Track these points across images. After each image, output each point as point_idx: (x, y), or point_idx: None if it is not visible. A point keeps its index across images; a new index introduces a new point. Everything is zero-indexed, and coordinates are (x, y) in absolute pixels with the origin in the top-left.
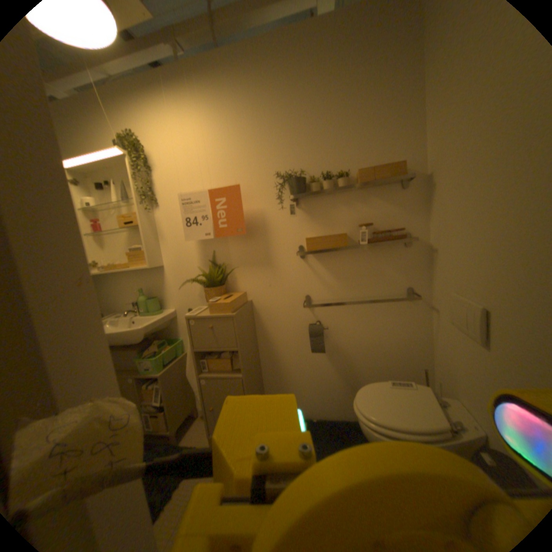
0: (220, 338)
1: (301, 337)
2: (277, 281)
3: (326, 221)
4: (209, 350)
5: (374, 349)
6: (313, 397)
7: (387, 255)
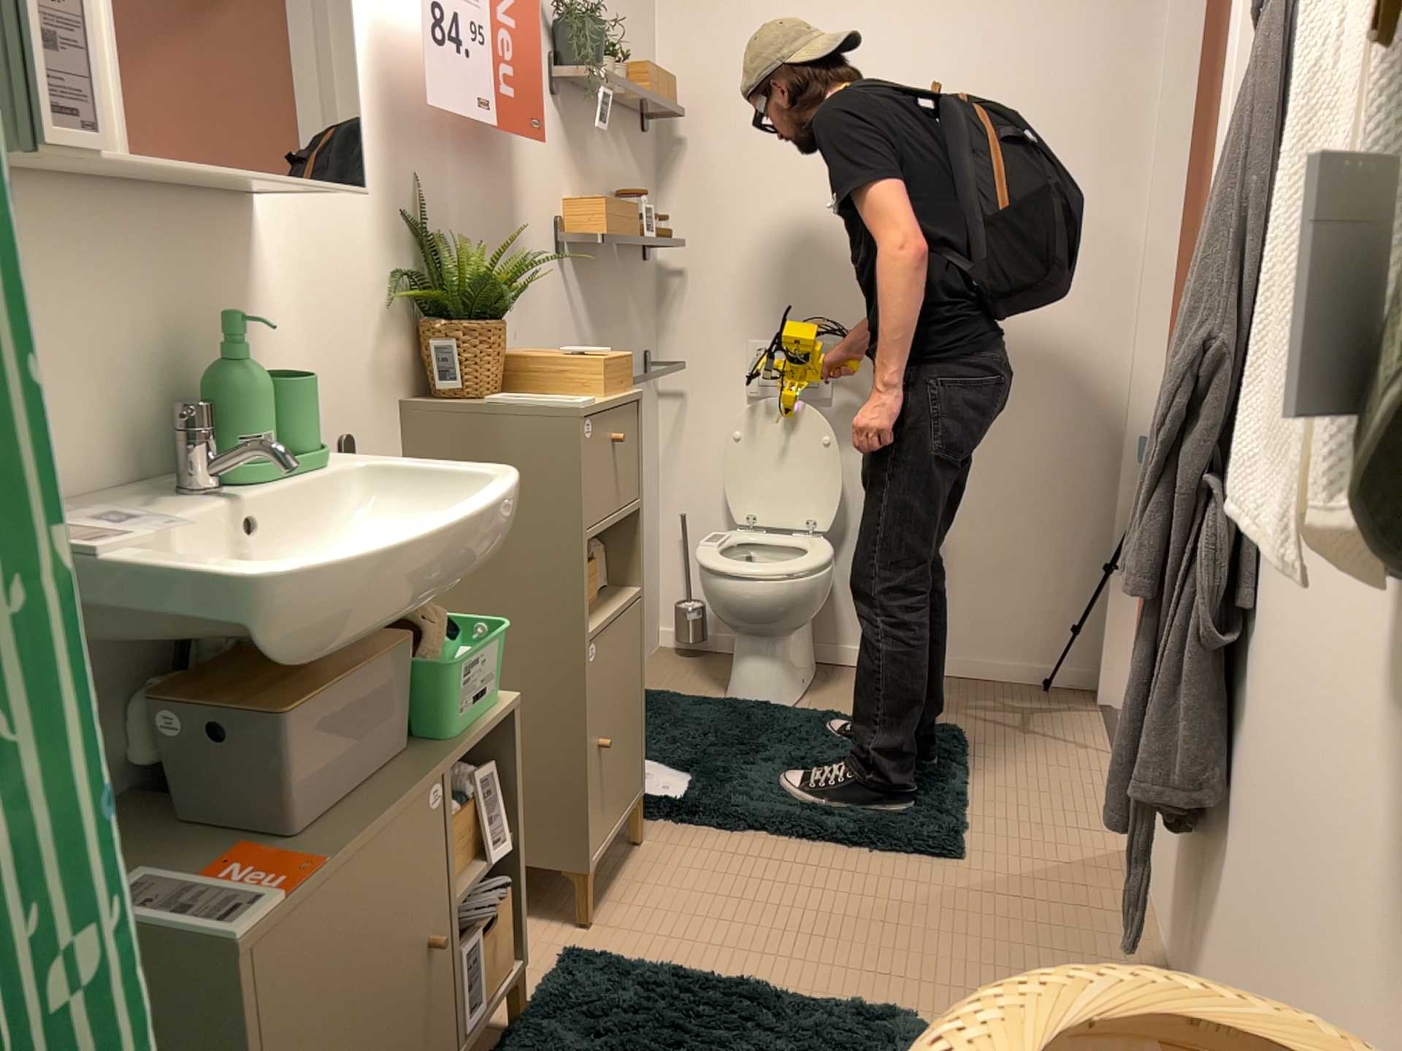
0: (622, 476)
1: None
2: (527, 326)
3: (584, 169)
4: (607, 527)
5: None
6: None
7: (631, 278)
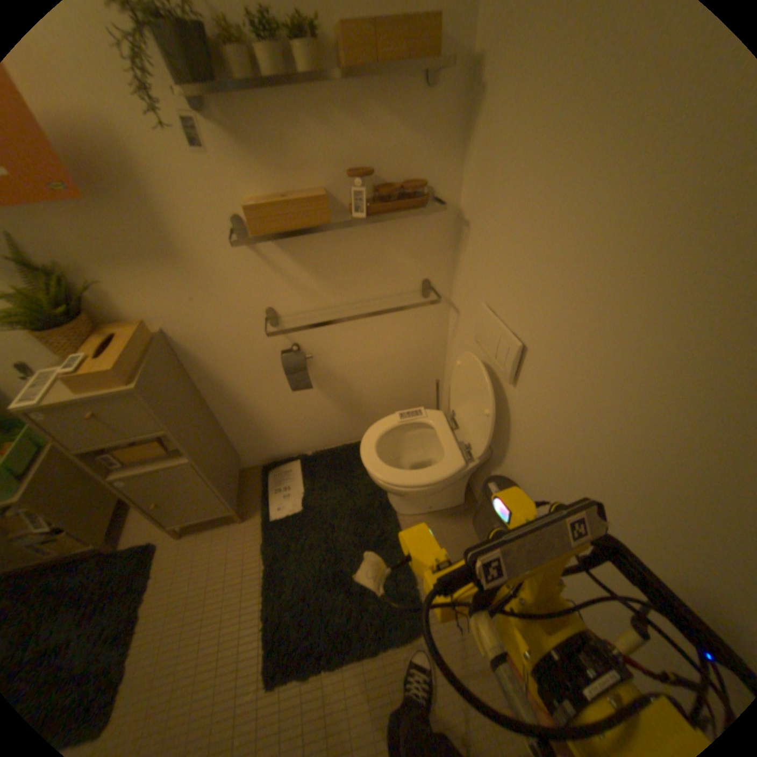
0: (118, 428)
1: (269, 371)
2: (201, 292)
3: (278, 160)
4: (106, 448)
5: (375, 366)
6: (301, 433)
7: (393, 232)
